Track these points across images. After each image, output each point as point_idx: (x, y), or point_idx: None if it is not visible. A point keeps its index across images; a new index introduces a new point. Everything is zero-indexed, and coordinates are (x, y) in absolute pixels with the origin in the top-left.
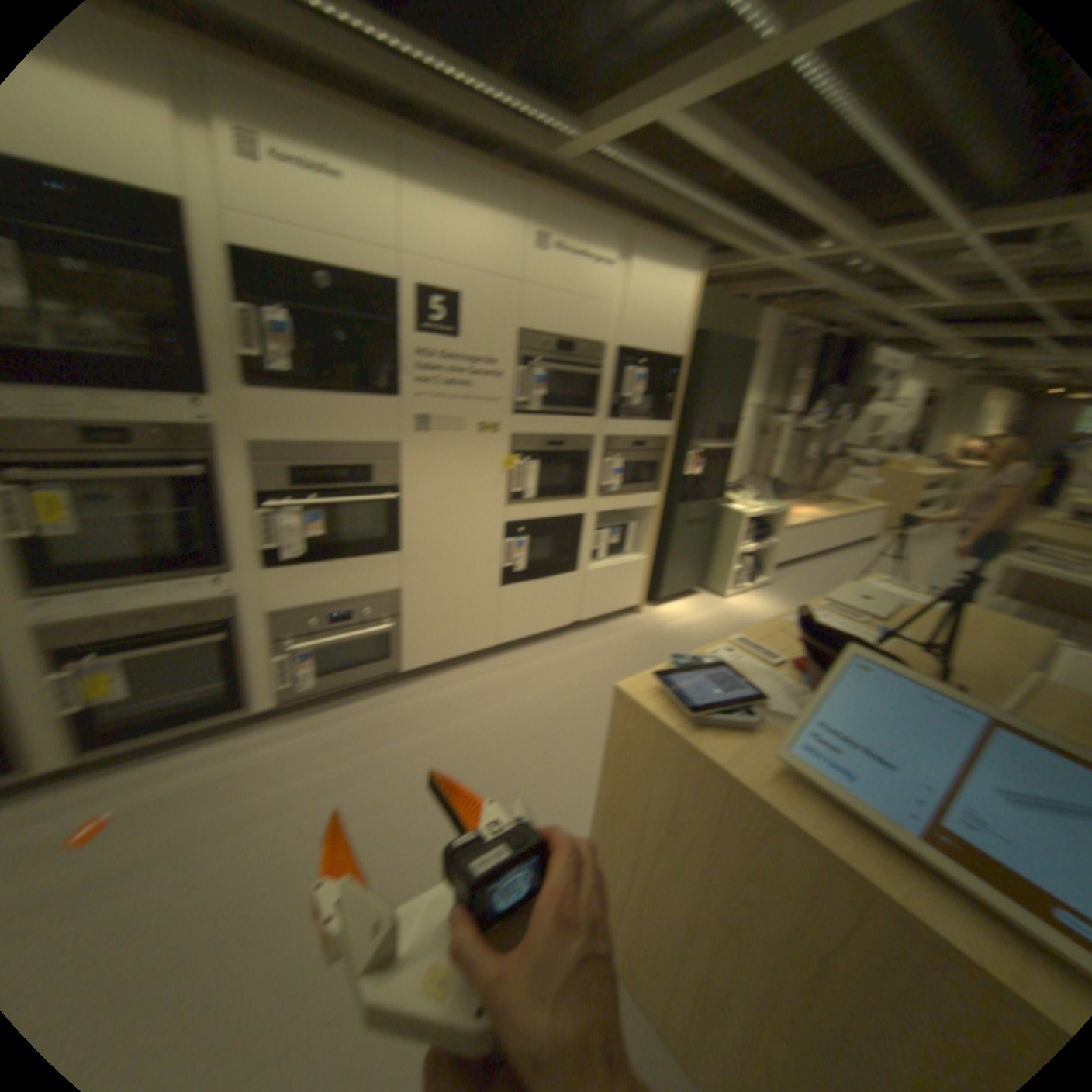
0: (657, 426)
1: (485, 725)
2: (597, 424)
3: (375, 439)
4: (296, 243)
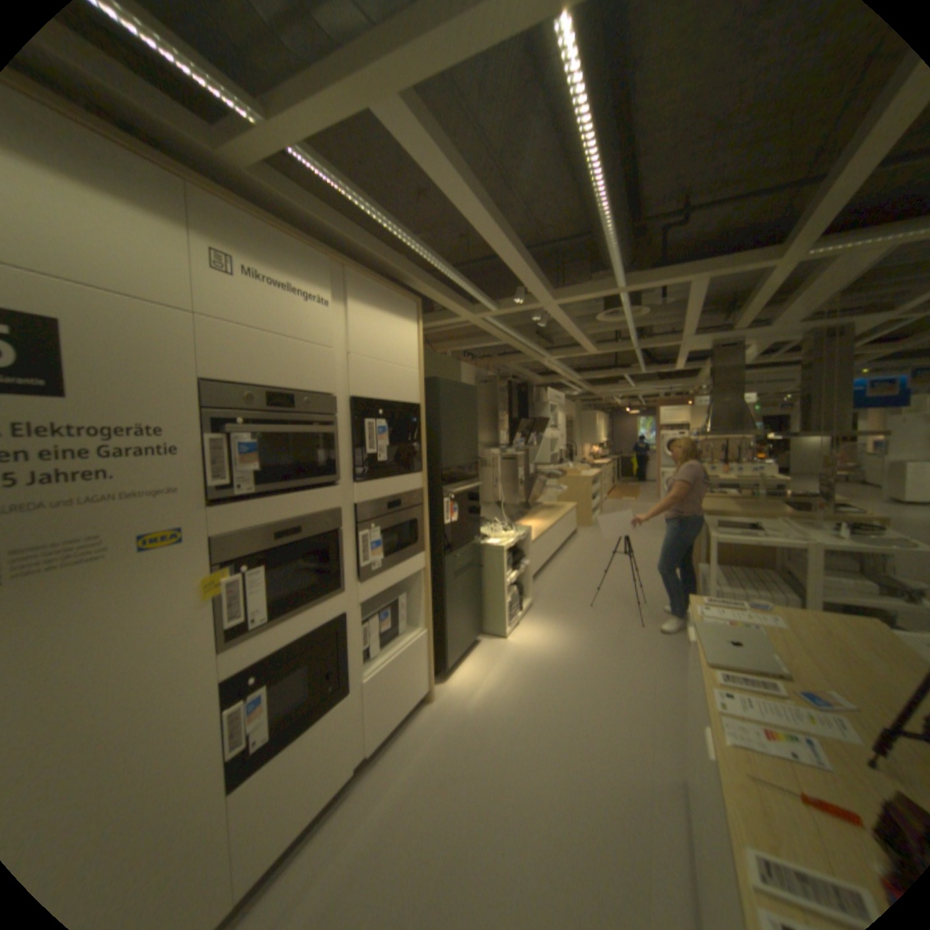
0: (412, 477)
1: None
2: (346, 489)
3: None
4: None
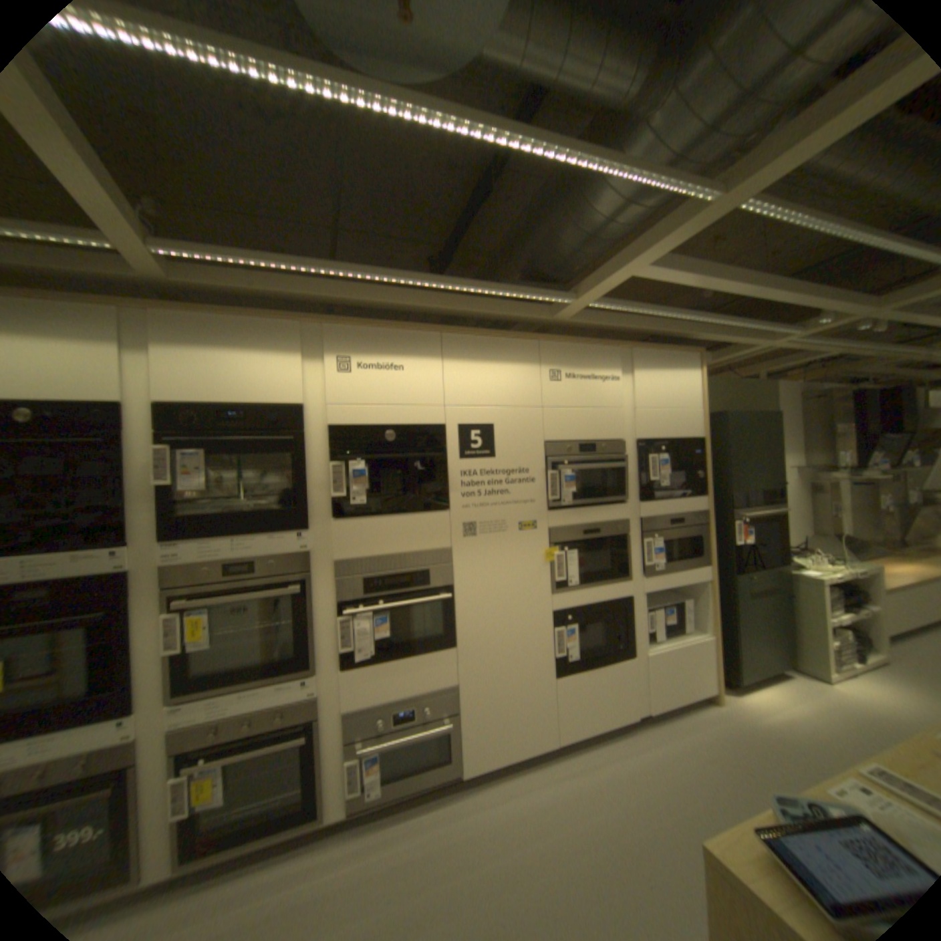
0: (696, 500)
1: (559, 857)
2: (634, 506)
3: (435, 545)
4: (377, 413)
